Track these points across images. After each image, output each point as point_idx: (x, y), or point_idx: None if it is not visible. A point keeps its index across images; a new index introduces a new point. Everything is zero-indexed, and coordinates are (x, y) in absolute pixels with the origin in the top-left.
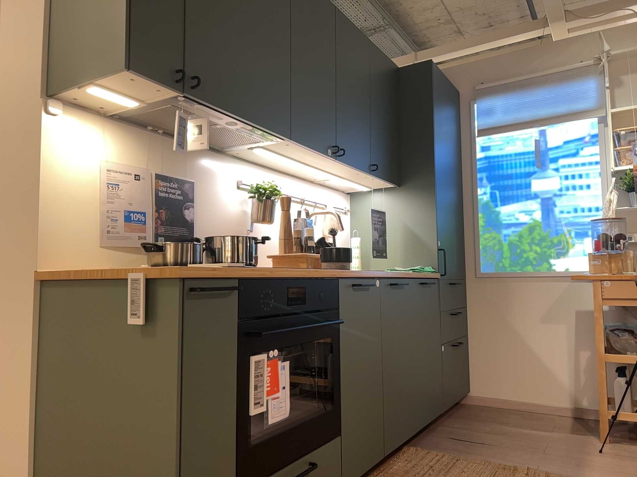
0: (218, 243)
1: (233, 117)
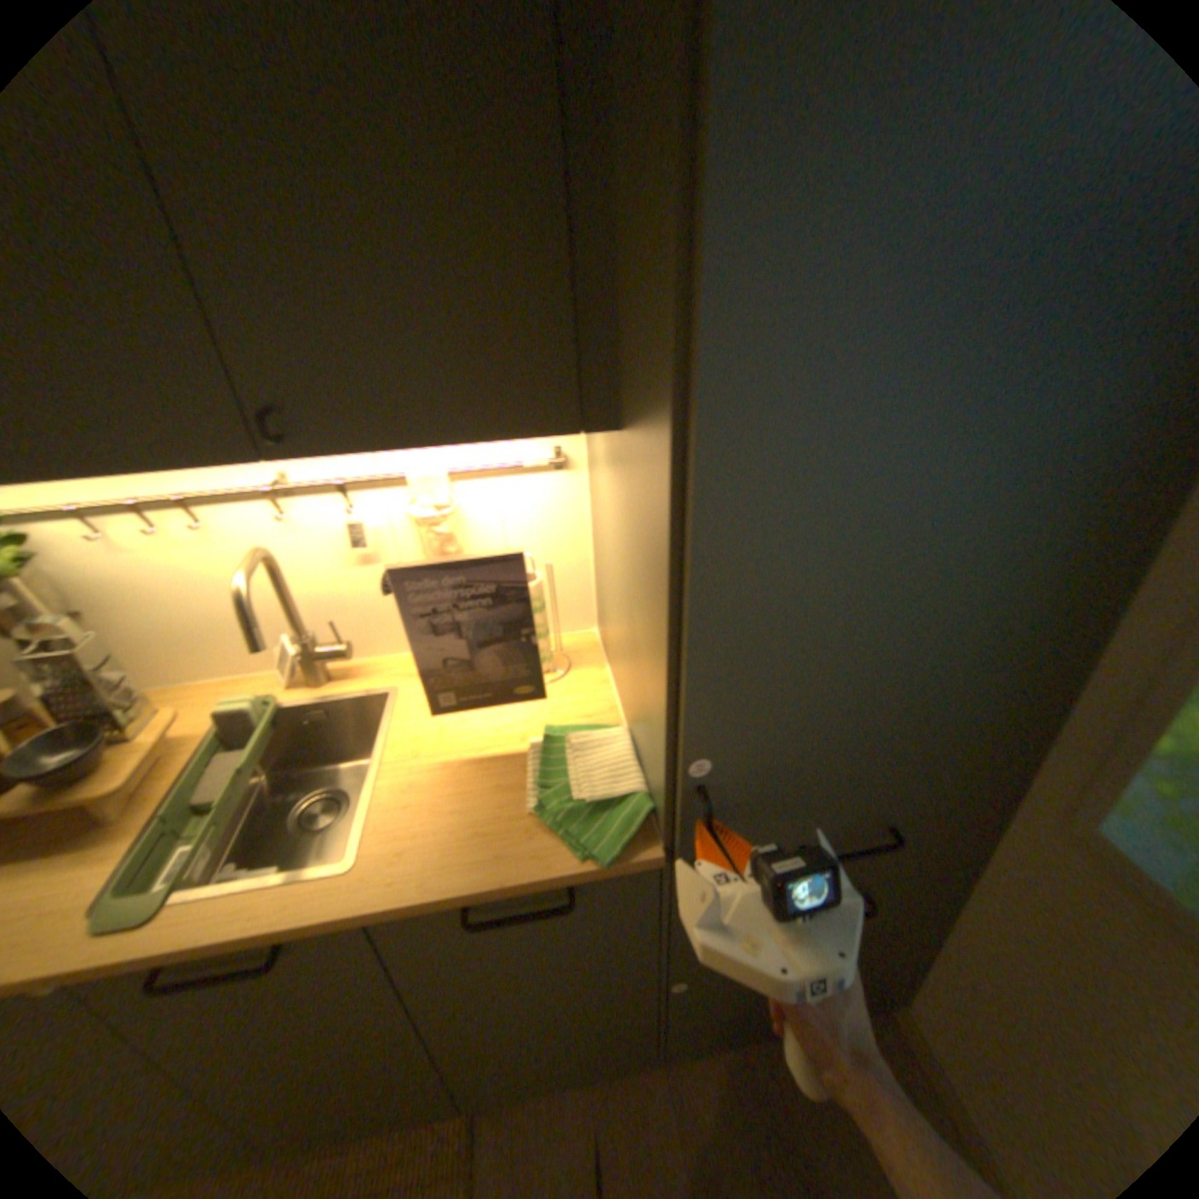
0: None
1: None
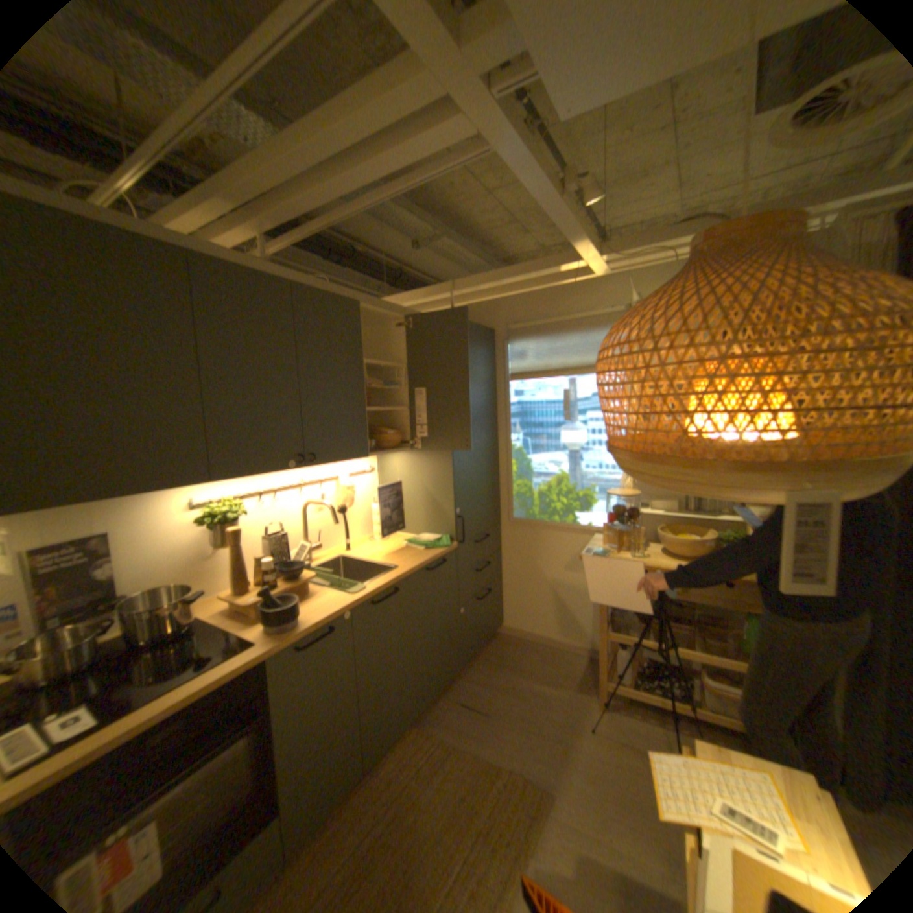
0: (130, 615)
1: (85, 502)
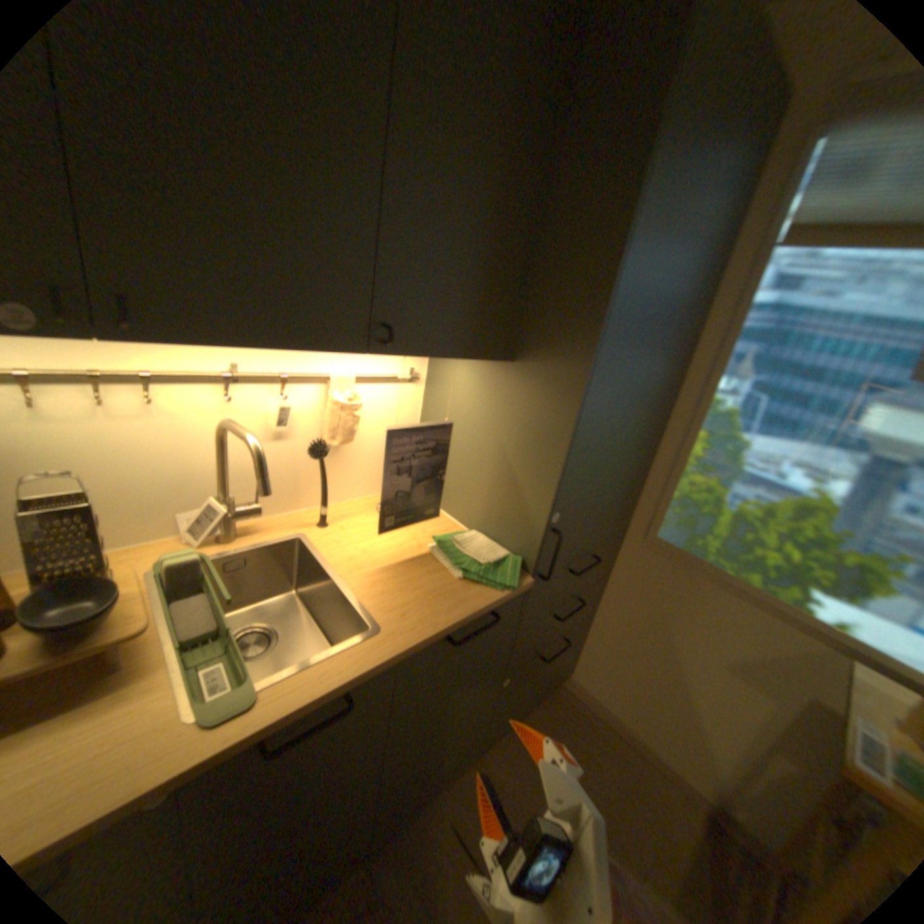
0: None
1: None
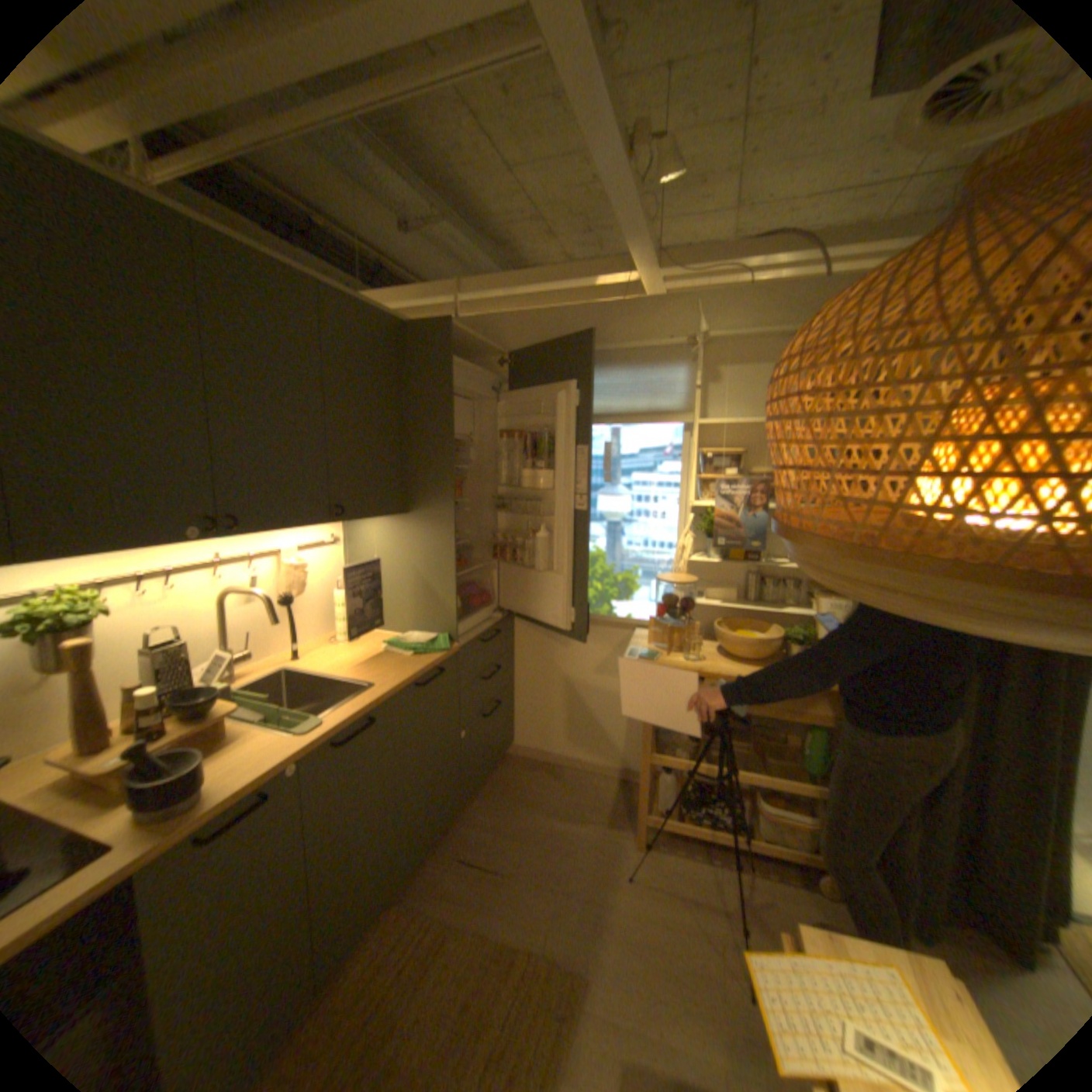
0: None
1: None
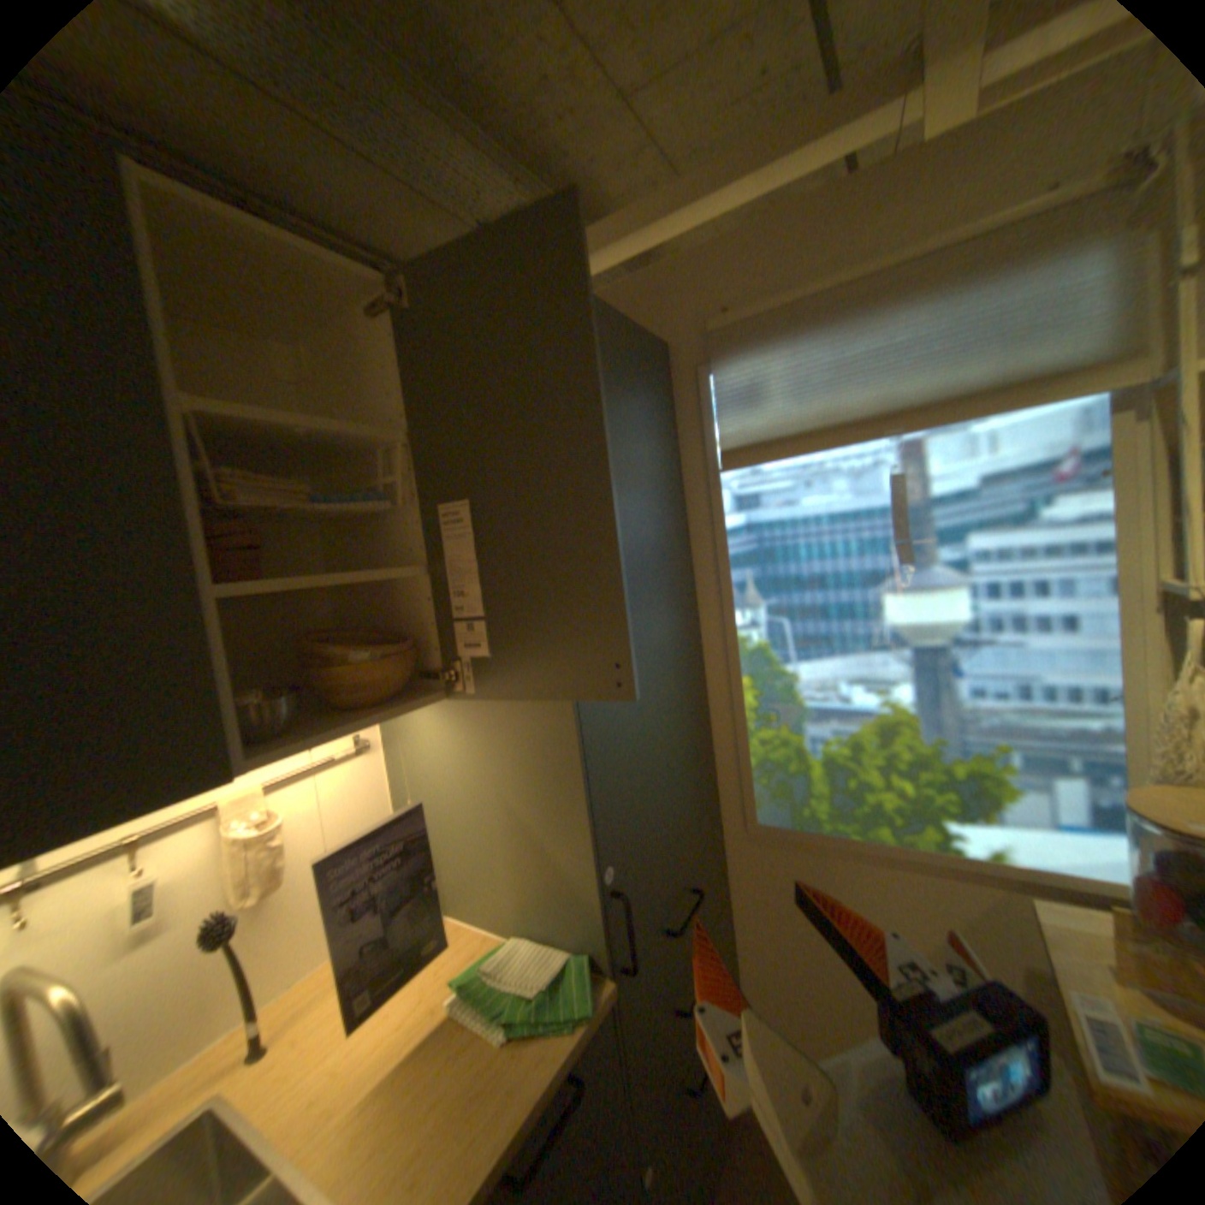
0: None
1: None
